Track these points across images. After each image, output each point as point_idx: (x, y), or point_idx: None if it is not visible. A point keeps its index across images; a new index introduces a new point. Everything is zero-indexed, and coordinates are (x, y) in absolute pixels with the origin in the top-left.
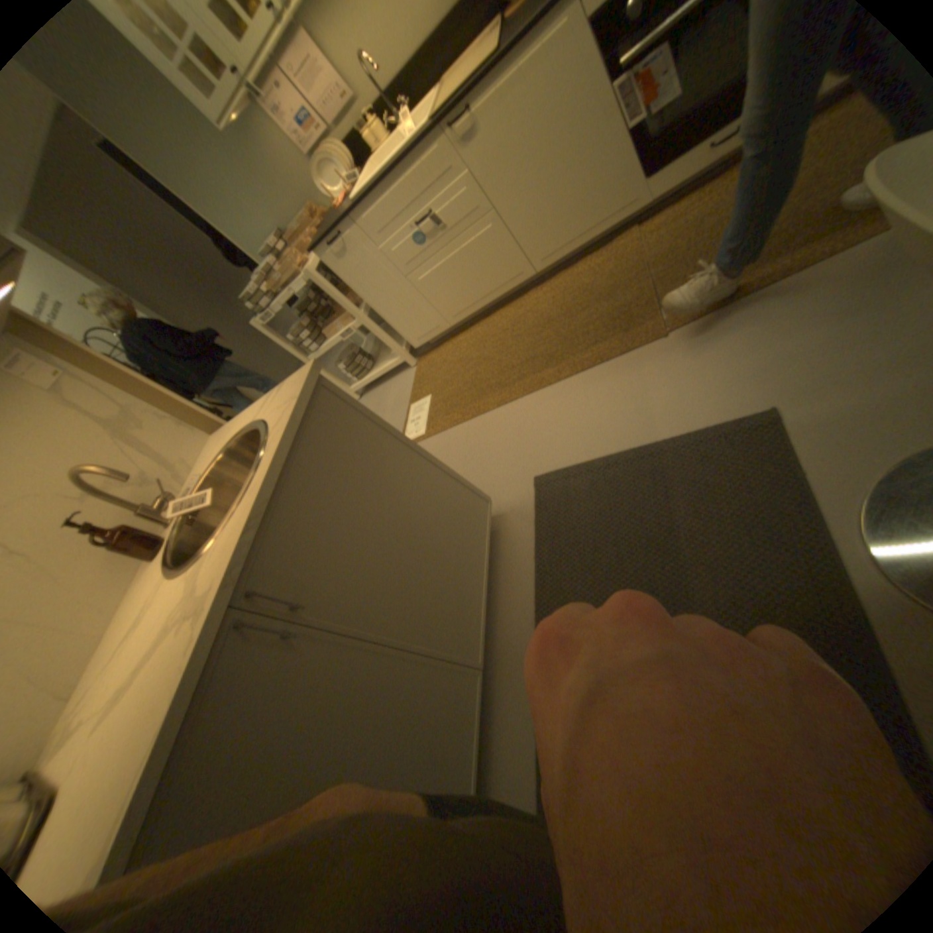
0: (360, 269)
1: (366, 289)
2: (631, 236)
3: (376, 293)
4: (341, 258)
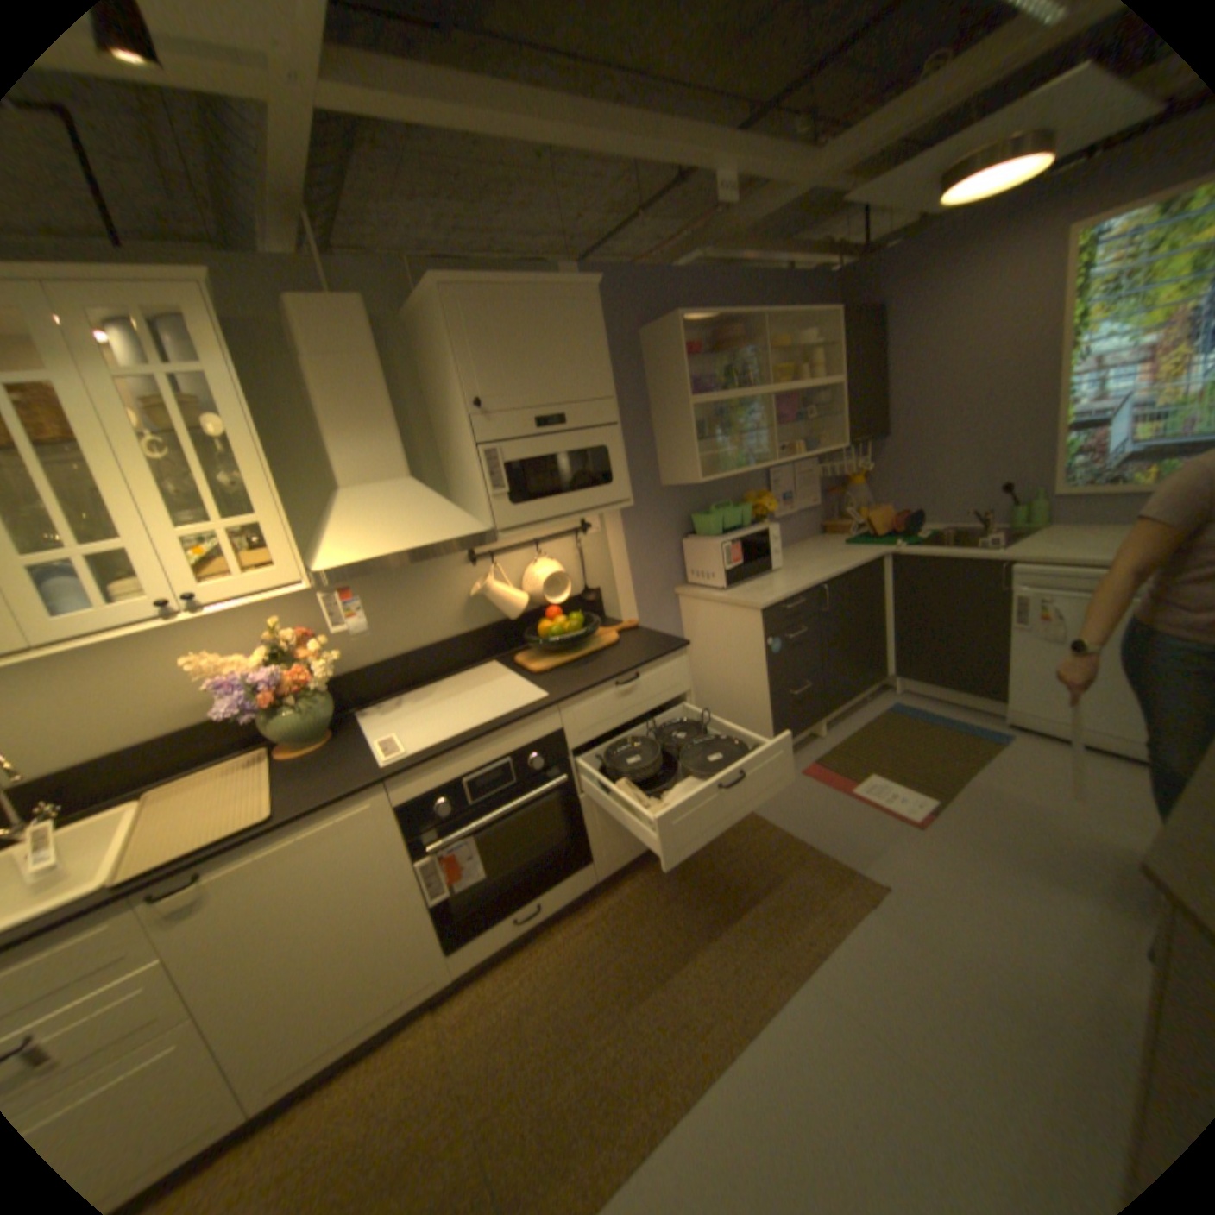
0: None
1: None
2: (420, 1038)
3: None
4: None
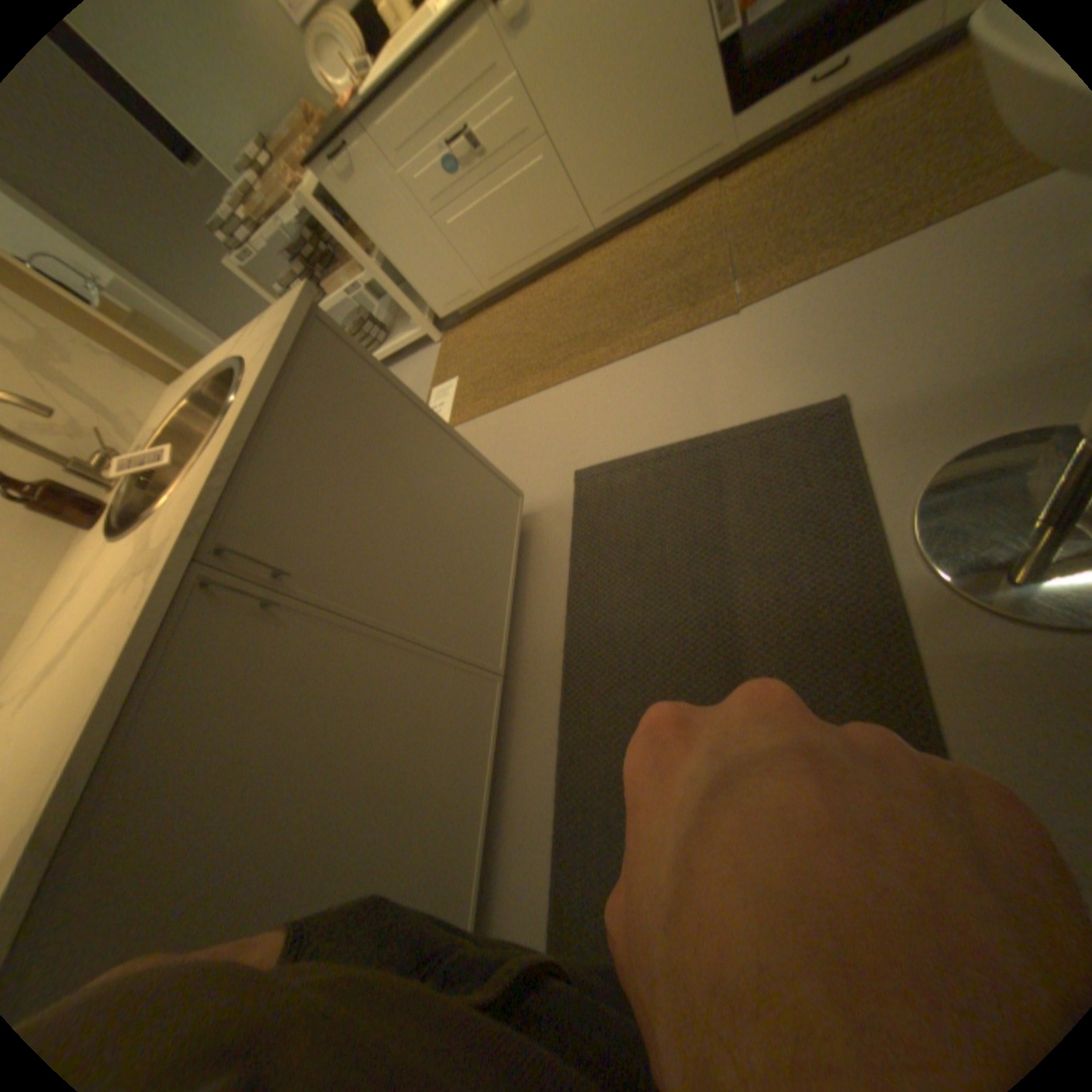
0: (371, 200)
1: (379, 230)
2: (709, 192)
3: (393, 236)
4: (347, 182)
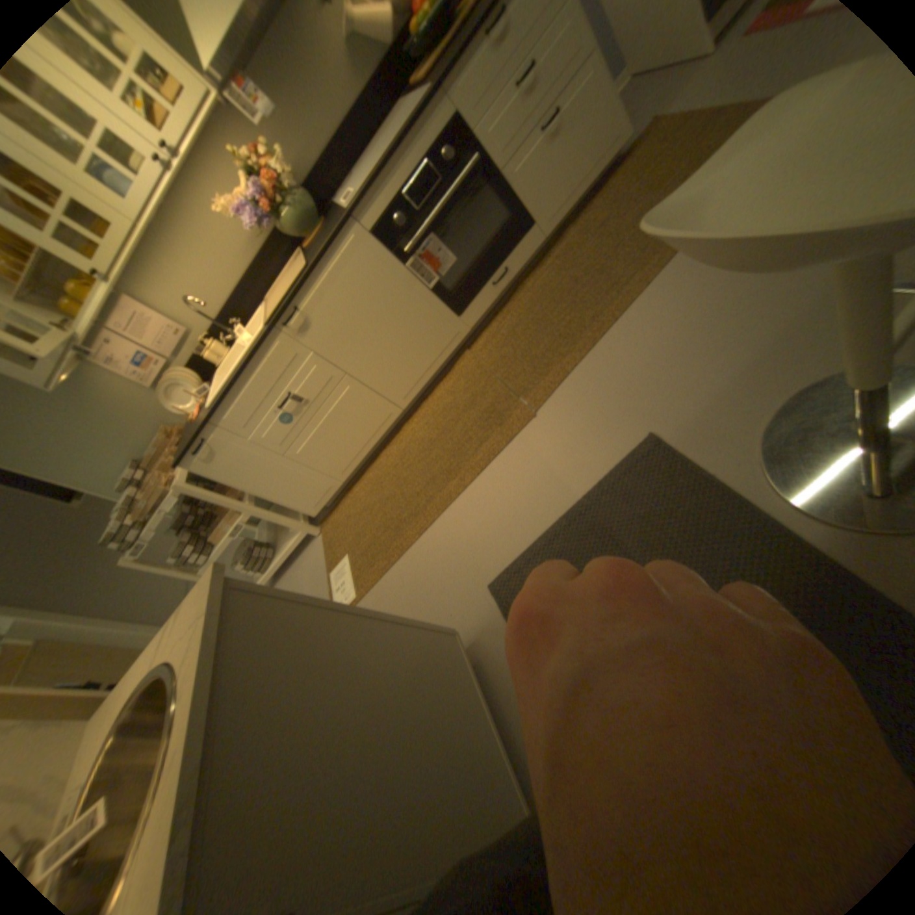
0: (235, 466)
1: (247, 482)
2: (467, 359)
3: (259, 481)
4: (212, 463)
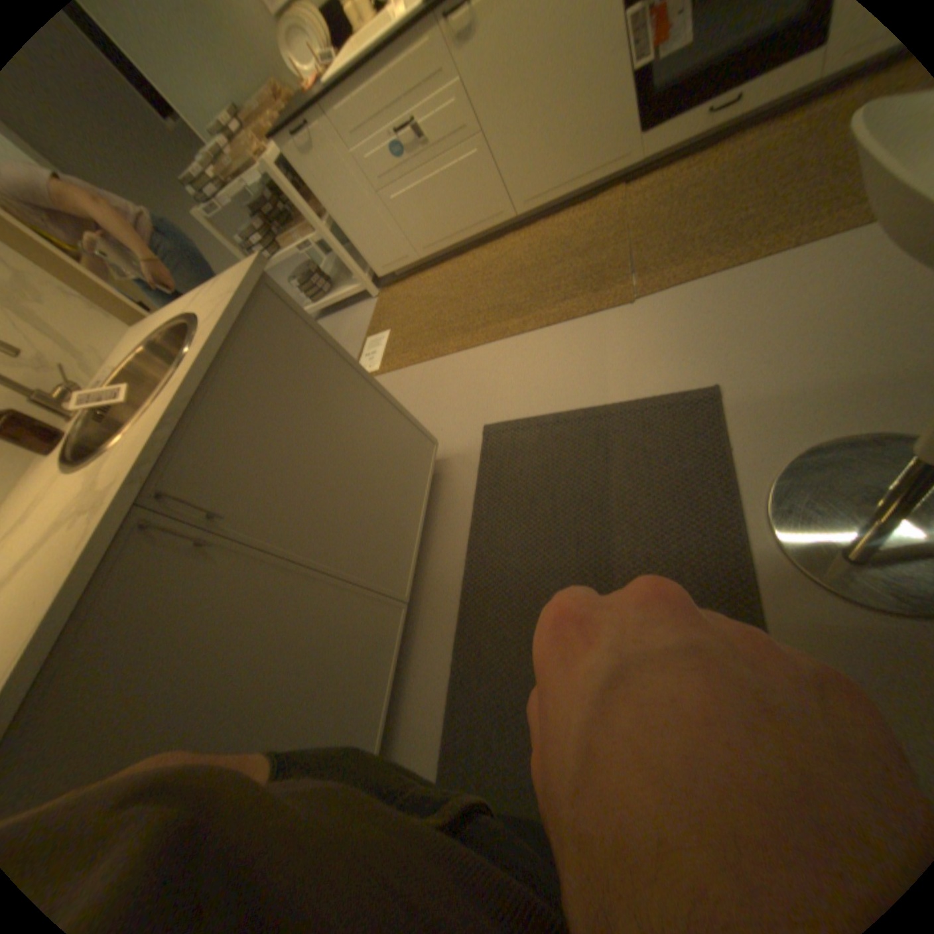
0: (325, 172)
1: (330, 198)
2: (616, 194)
3: (342, 204)
4: (305, 155)
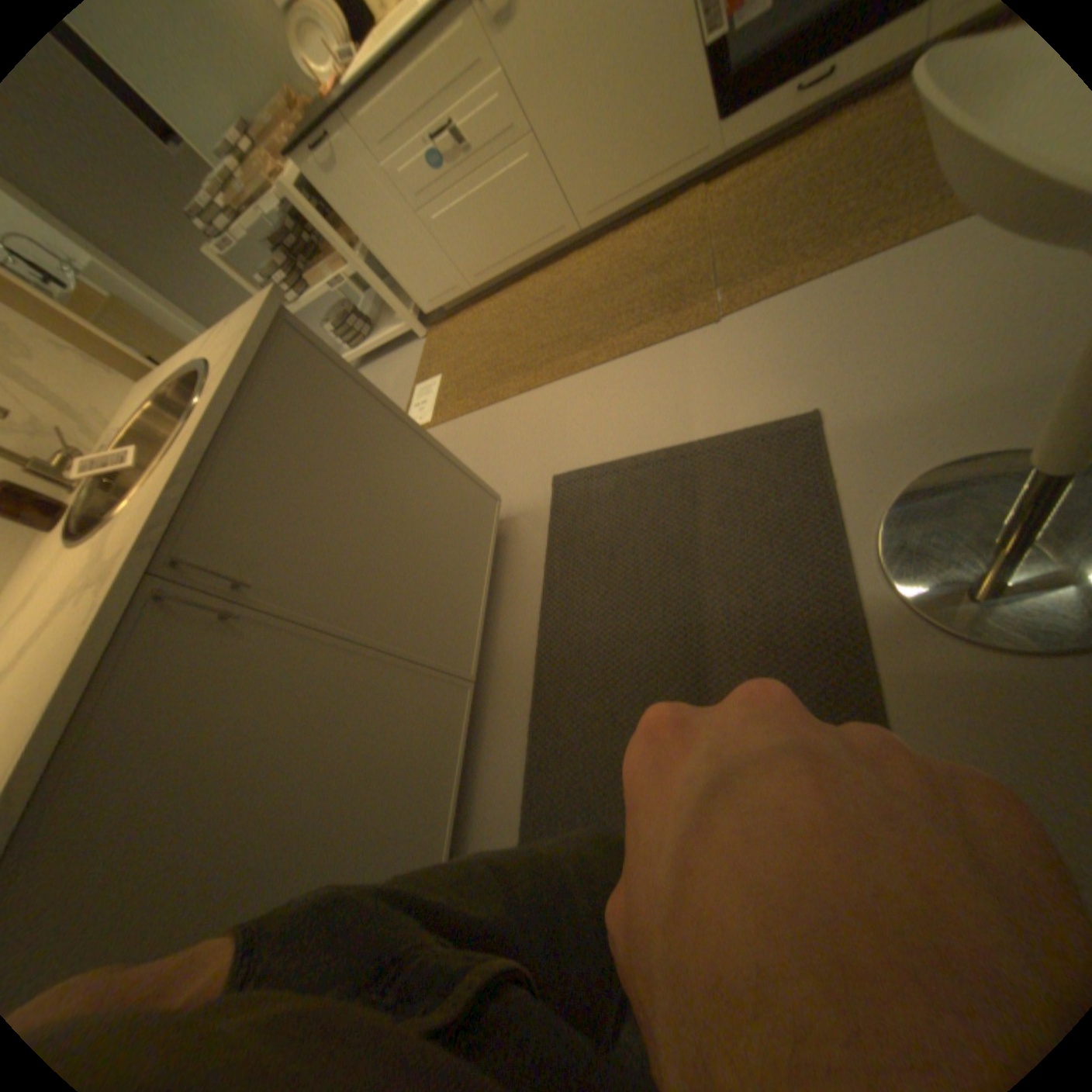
0: (354, 193)
1: (362, 223)
2: (695, 196)
3: (376, 230)
4: (328, 173)
